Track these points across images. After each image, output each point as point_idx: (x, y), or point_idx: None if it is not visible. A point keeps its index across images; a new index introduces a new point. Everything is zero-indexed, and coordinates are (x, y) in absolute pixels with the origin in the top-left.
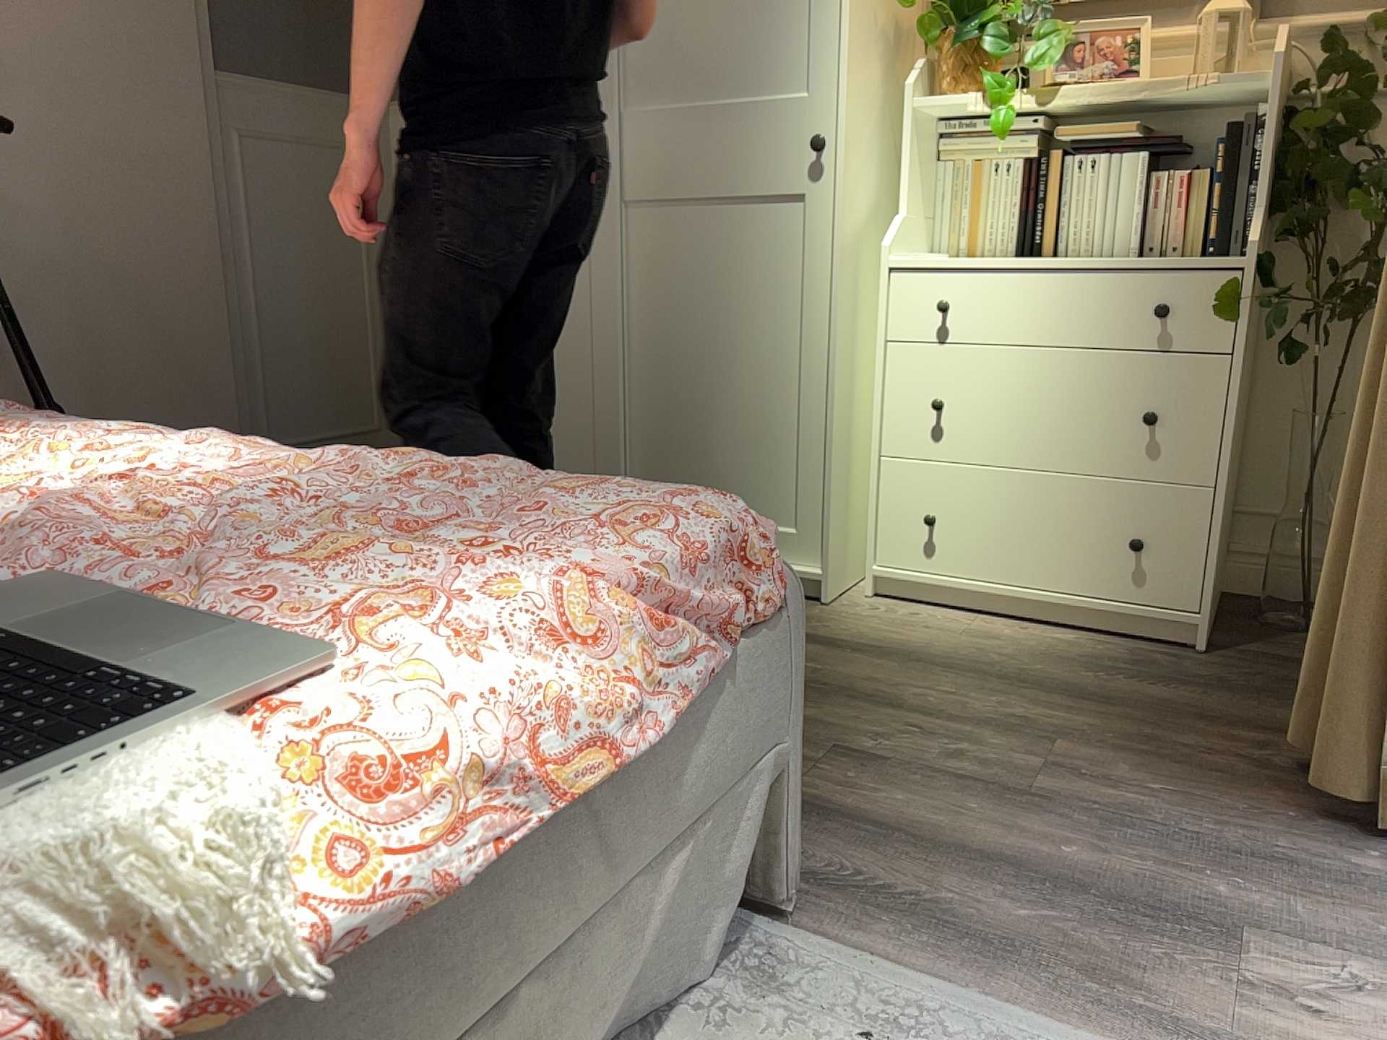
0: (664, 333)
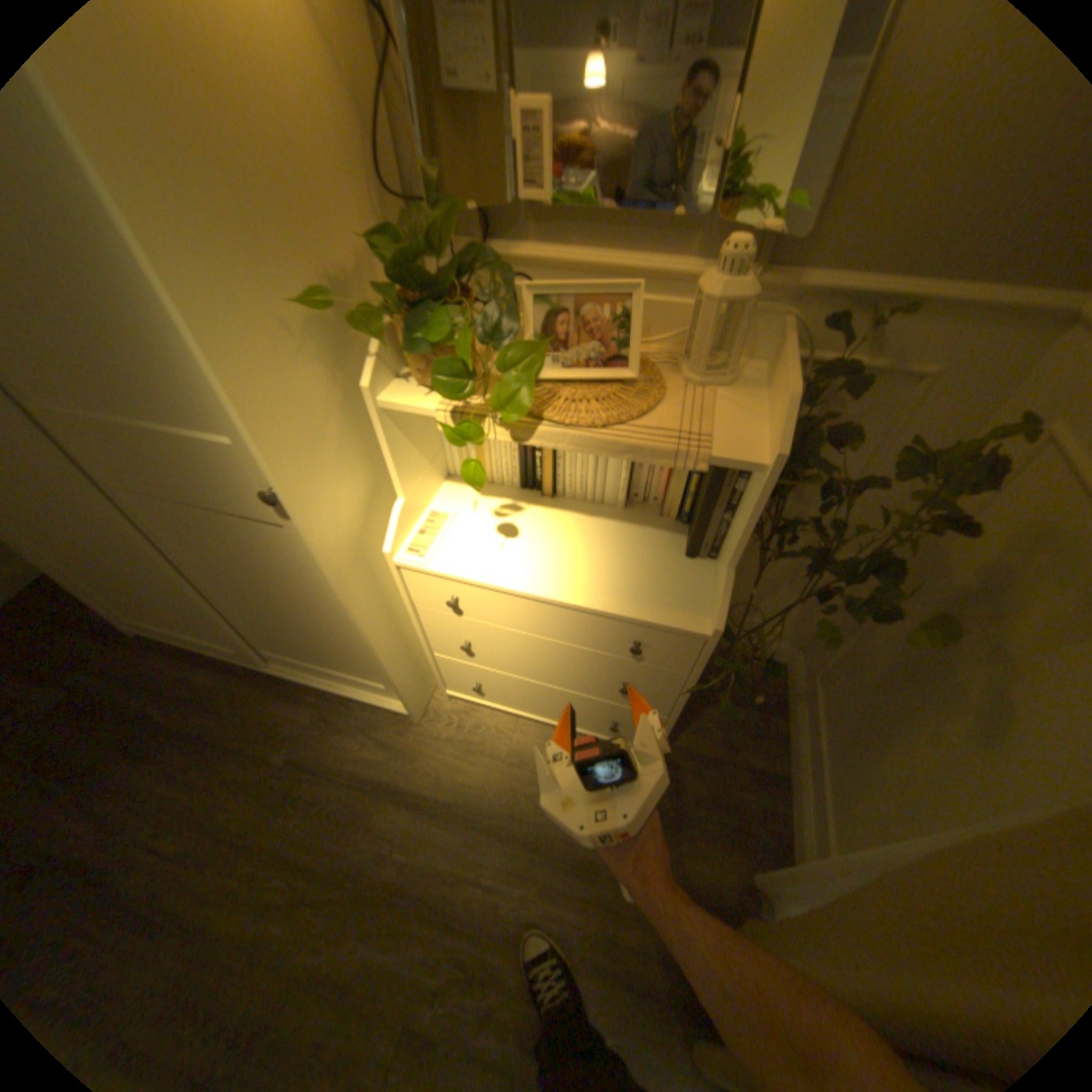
0: (217, 579)
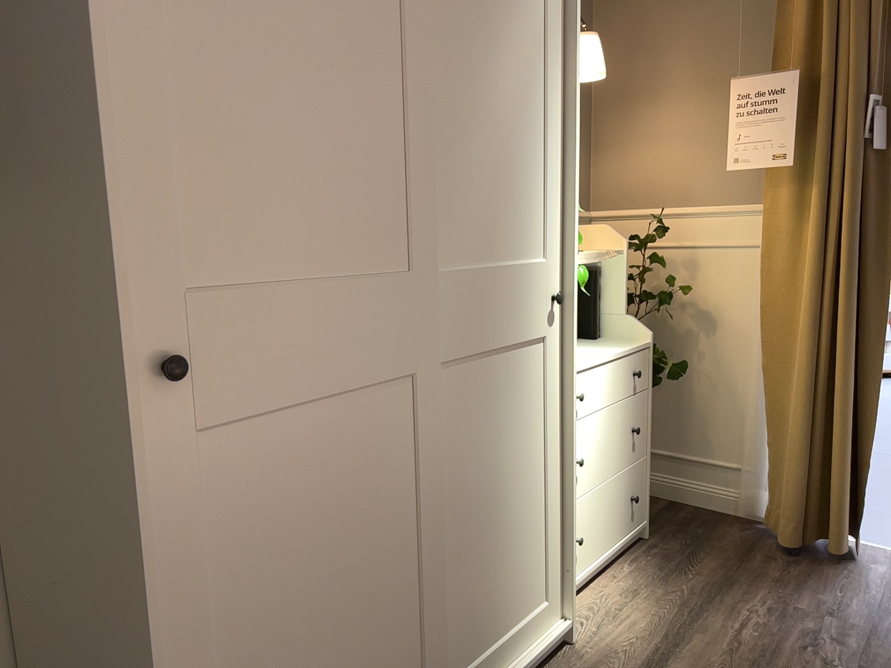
0: (466, 475)
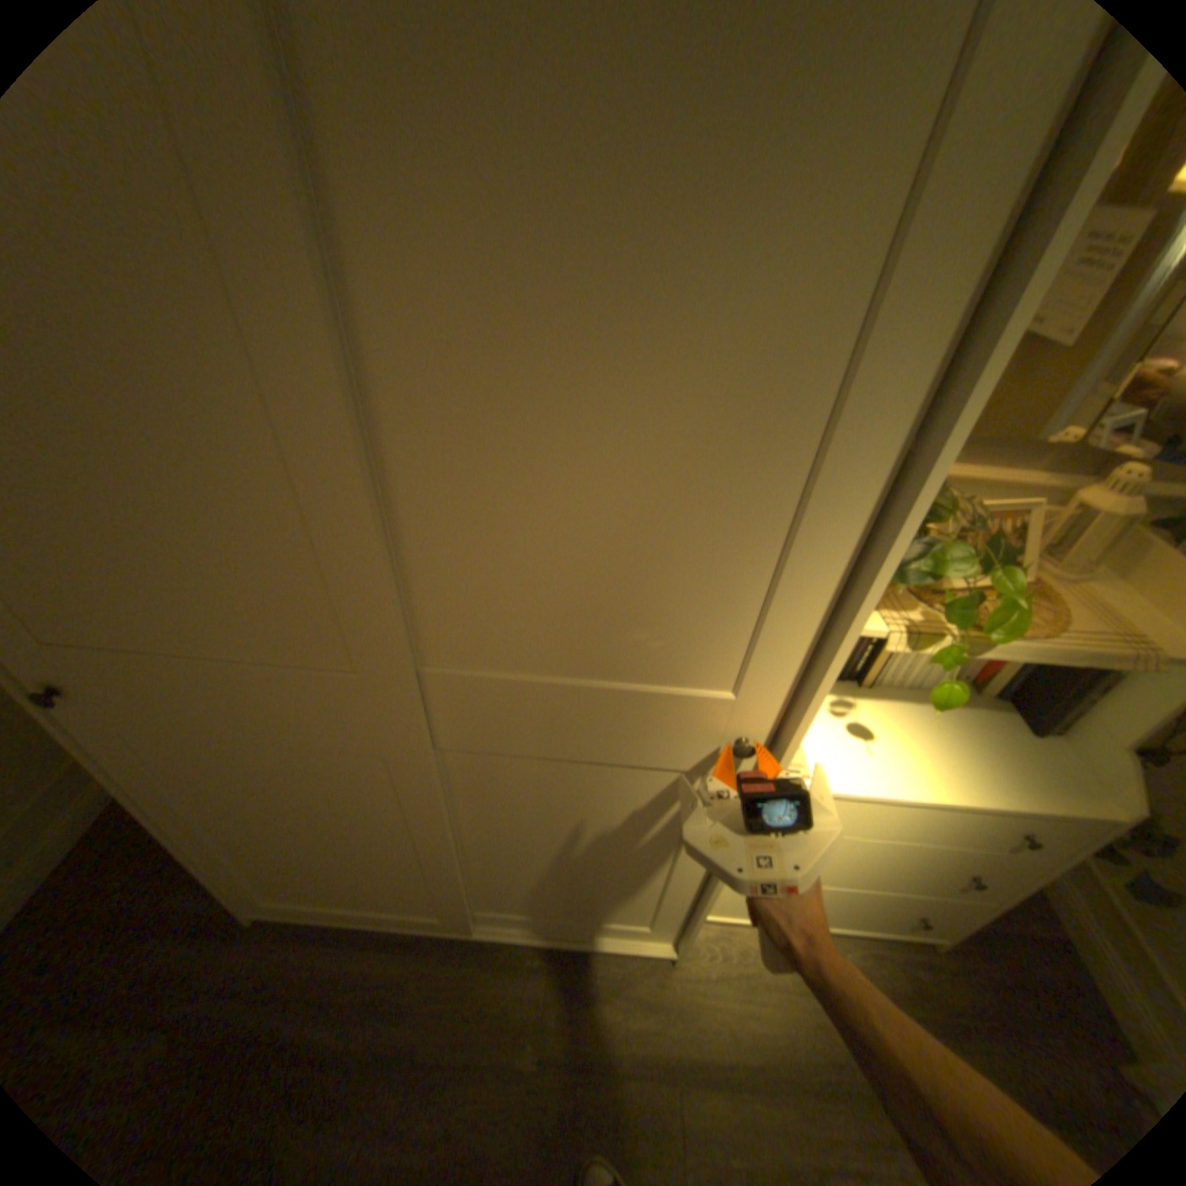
0: (508, 837)
